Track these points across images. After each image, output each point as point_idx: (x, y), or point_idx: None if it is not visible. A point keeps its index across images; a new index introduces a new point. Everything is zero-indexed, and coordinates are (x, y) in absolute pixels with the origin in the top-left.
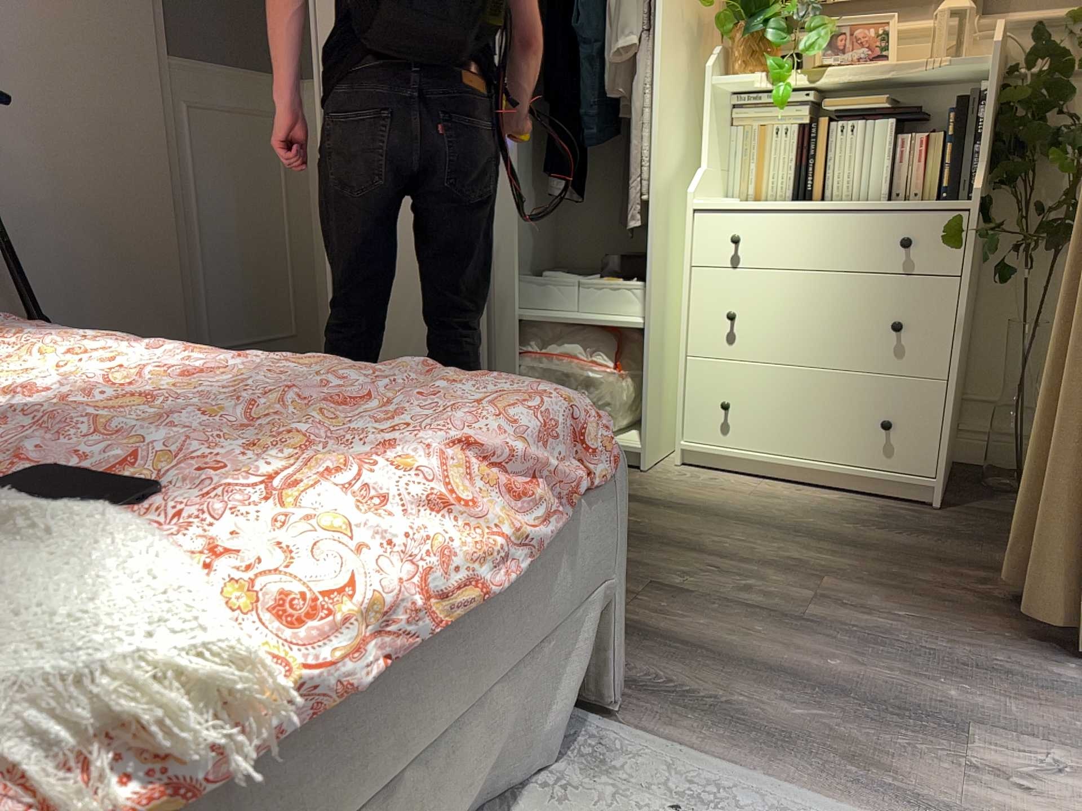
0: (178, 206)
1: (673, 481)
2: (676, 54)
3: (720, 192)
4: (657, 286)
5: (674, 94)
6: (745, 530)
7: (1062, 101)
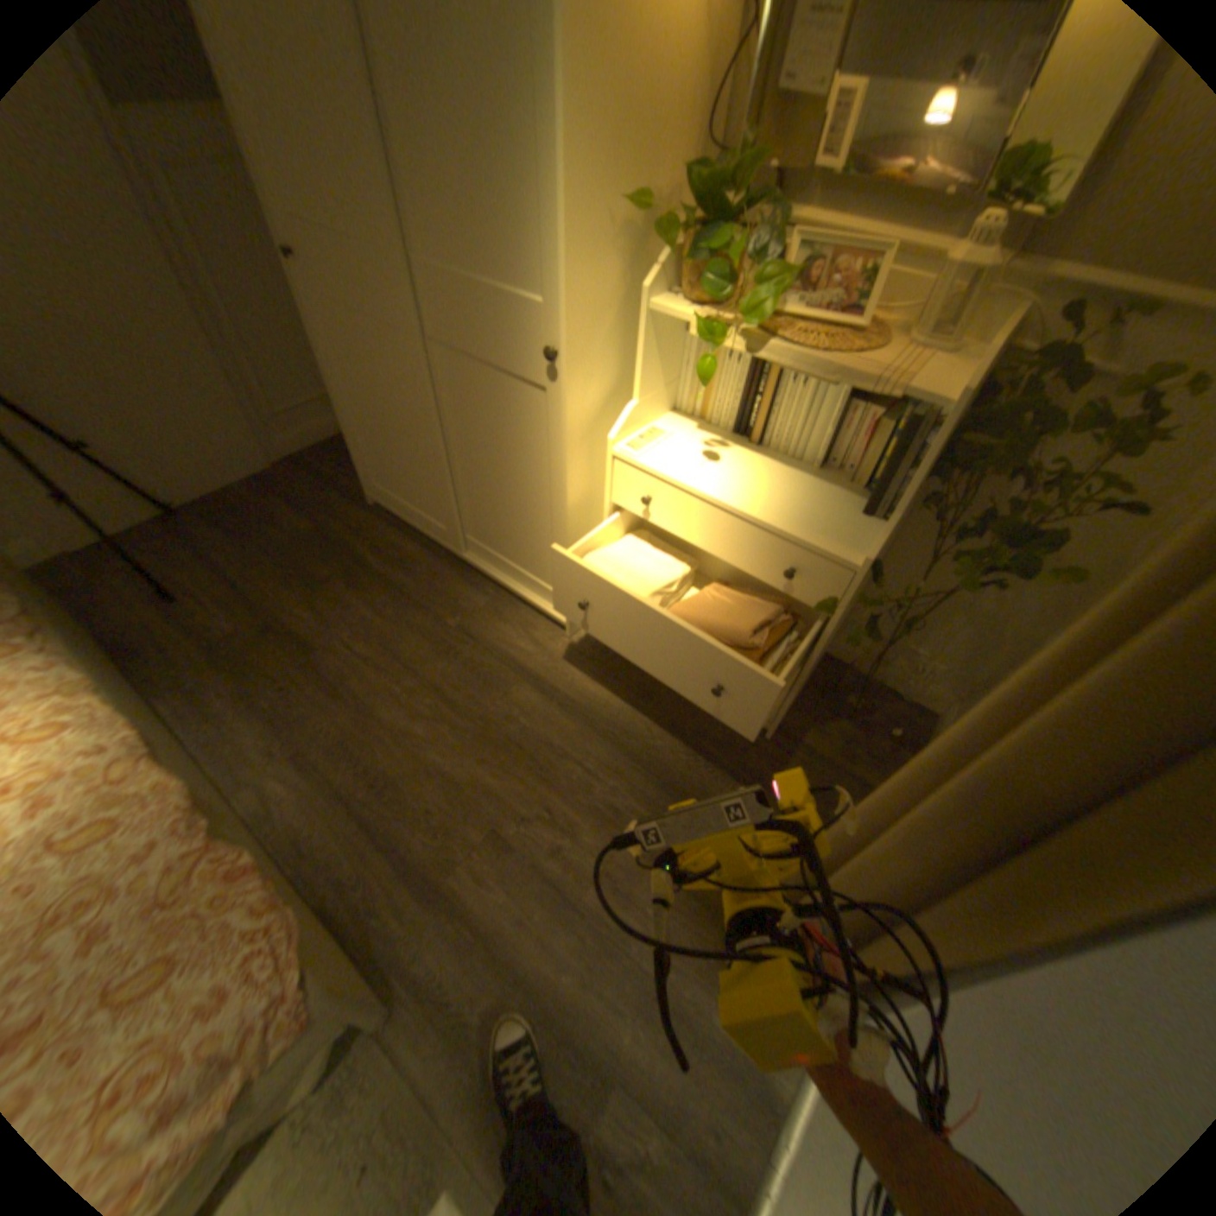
0: (190, 292)
1: (585, 653)
2: (601, 275)
3: (664, 405)
4: (575, 517)
5: (599, 325)
6: (602, 746)
7: (1045, 425)
